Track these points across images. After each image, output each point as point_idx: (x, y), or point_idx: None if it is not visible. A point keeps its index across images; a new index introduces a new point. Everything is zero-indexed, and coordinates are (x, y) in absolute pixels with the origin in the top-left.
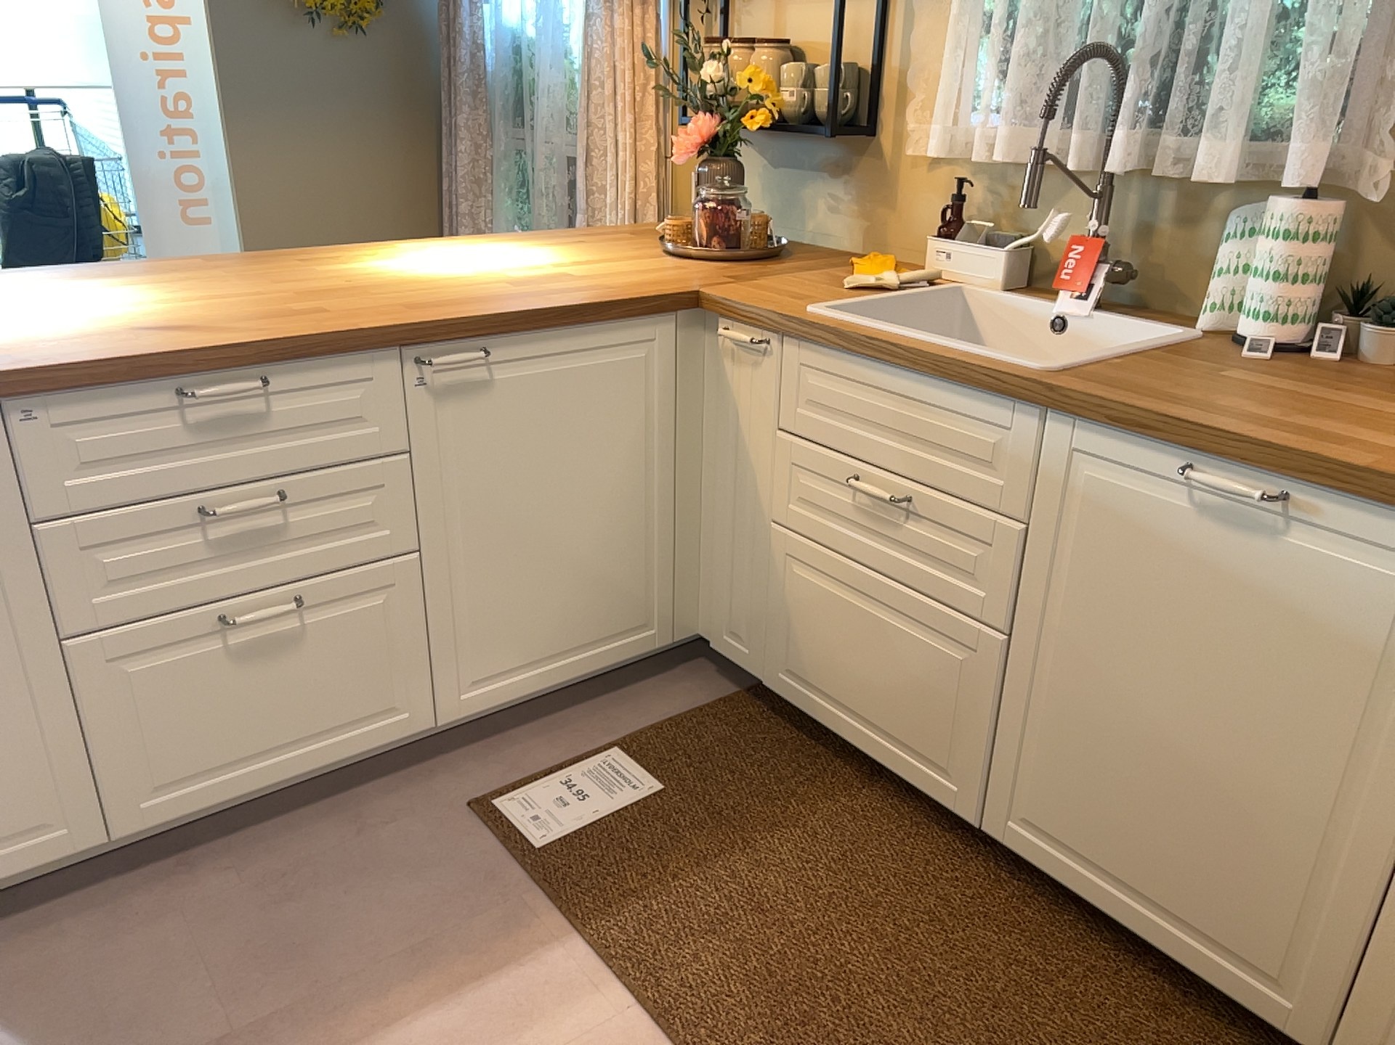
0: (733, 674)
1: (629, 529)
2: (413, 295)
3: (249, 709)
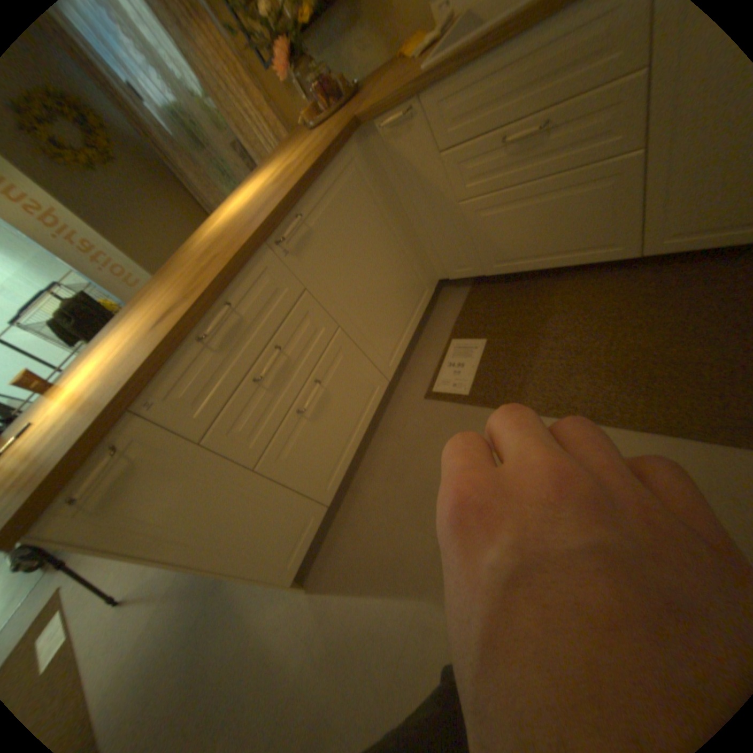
0: (462, 283)
1: (398, 256)
2: (243, 221)
3: (333, 431)
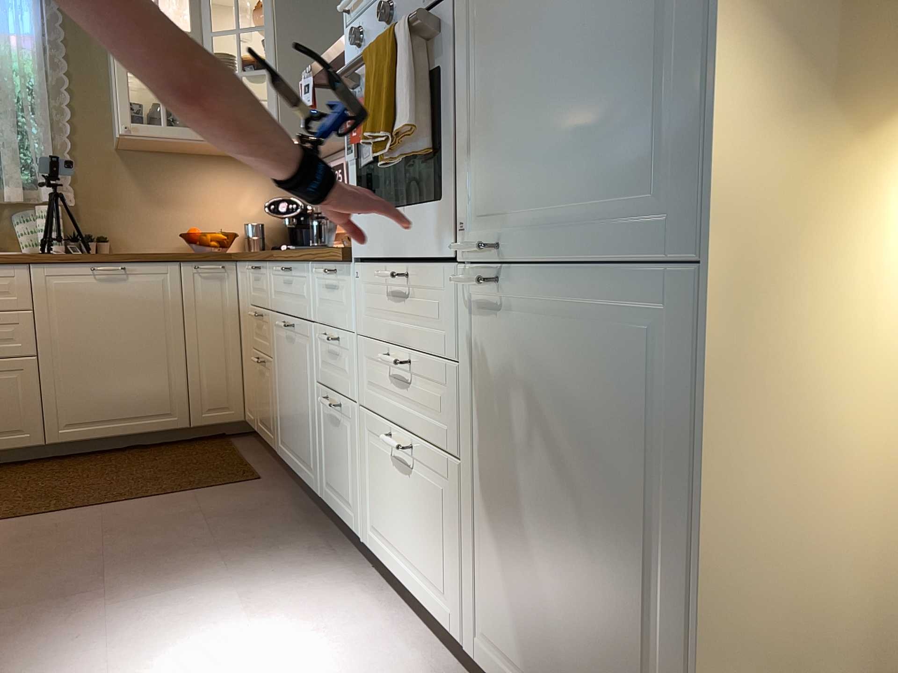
0: None
1: None
2: None
3: None
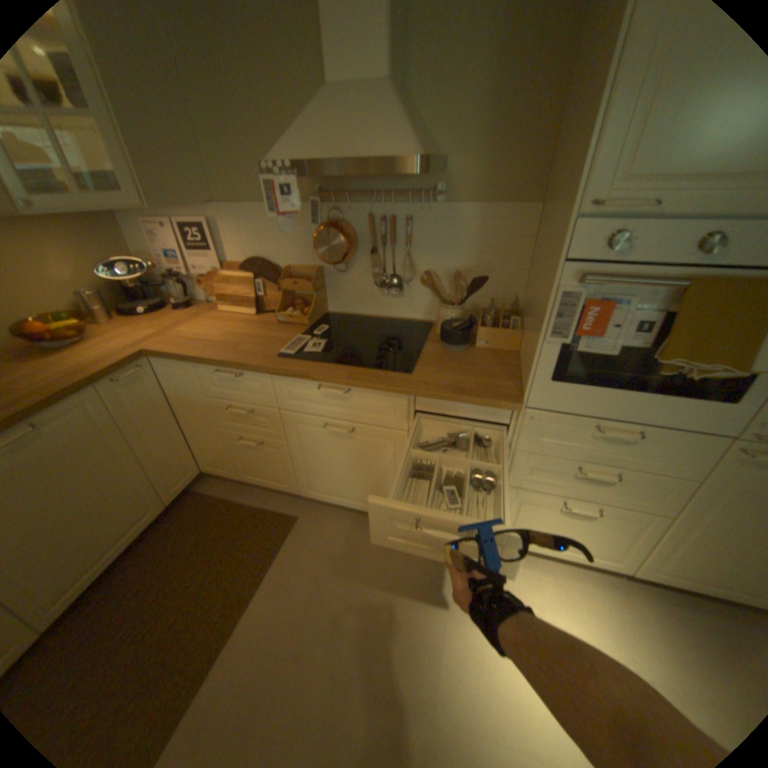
0: None
1: None
2: None
3: None
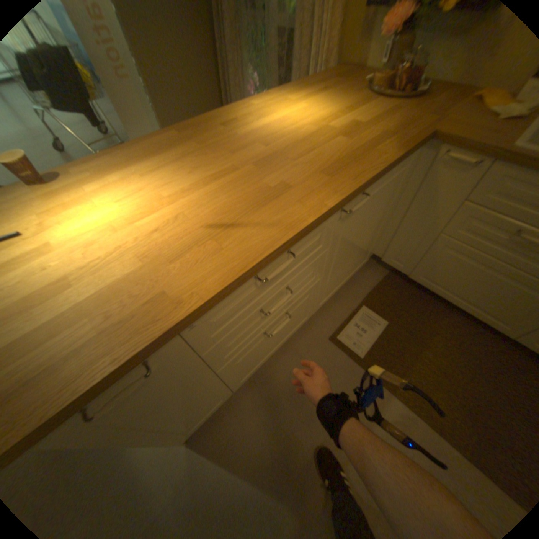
0: (382, 264)
1: (373, 235)
2: (312, 157)
3: (269, 345)
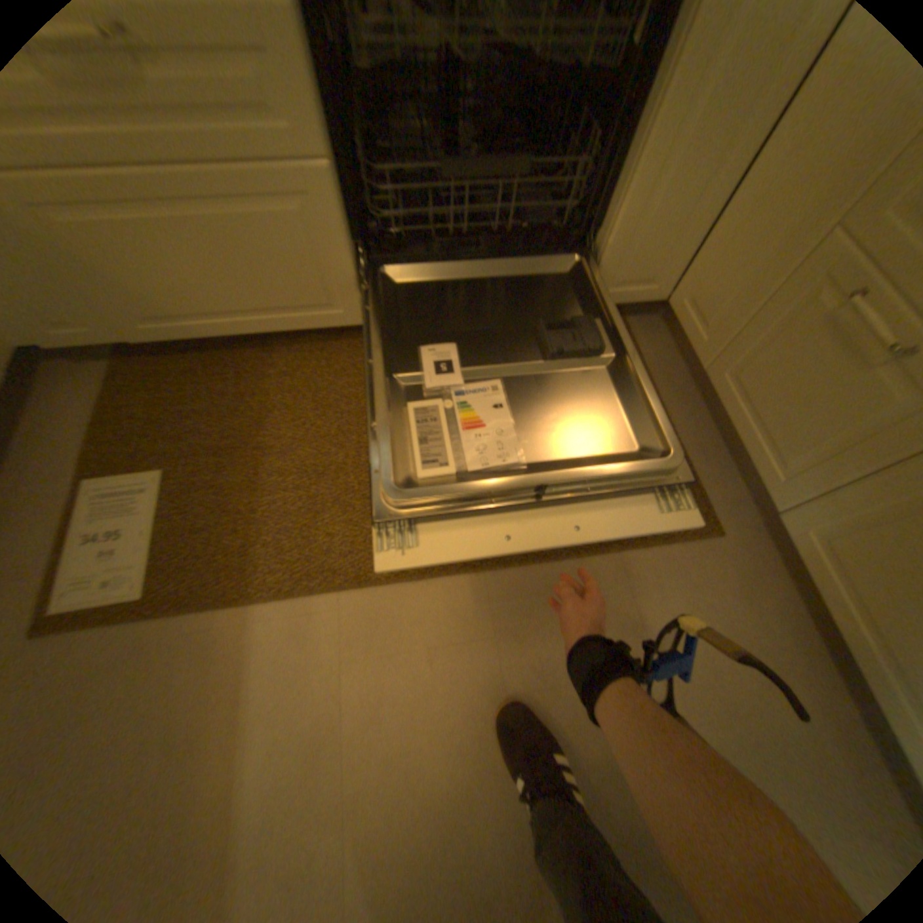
0: (86, 353)
1: None
2: None
3: None
